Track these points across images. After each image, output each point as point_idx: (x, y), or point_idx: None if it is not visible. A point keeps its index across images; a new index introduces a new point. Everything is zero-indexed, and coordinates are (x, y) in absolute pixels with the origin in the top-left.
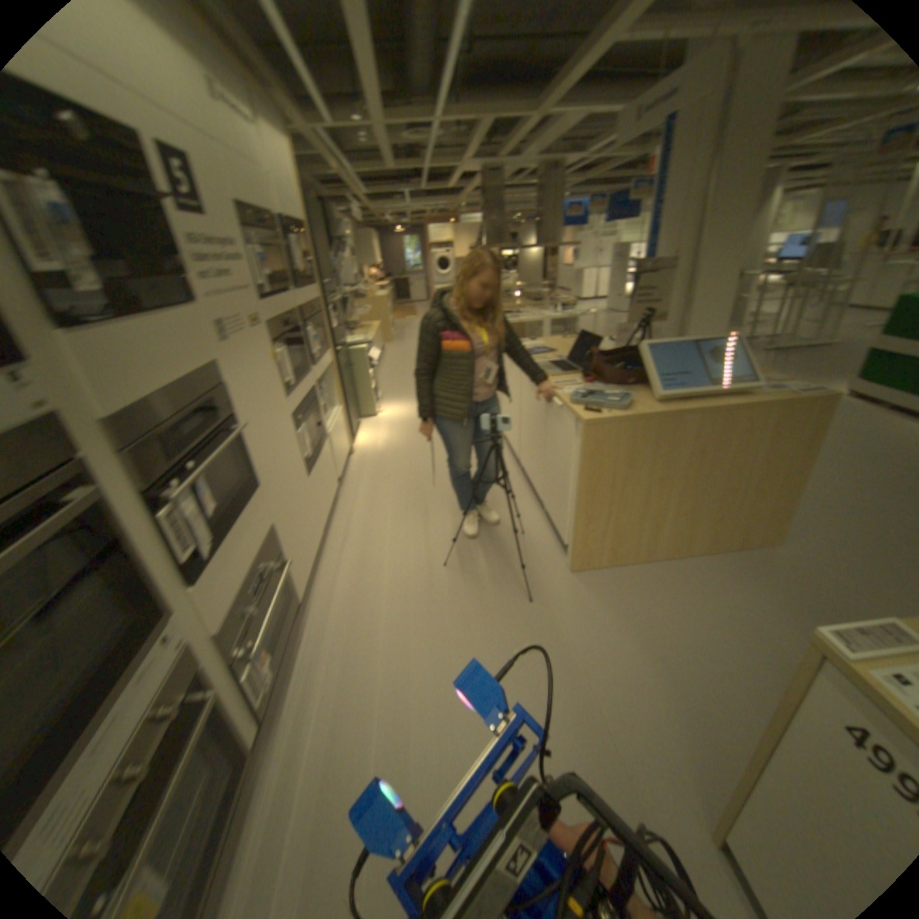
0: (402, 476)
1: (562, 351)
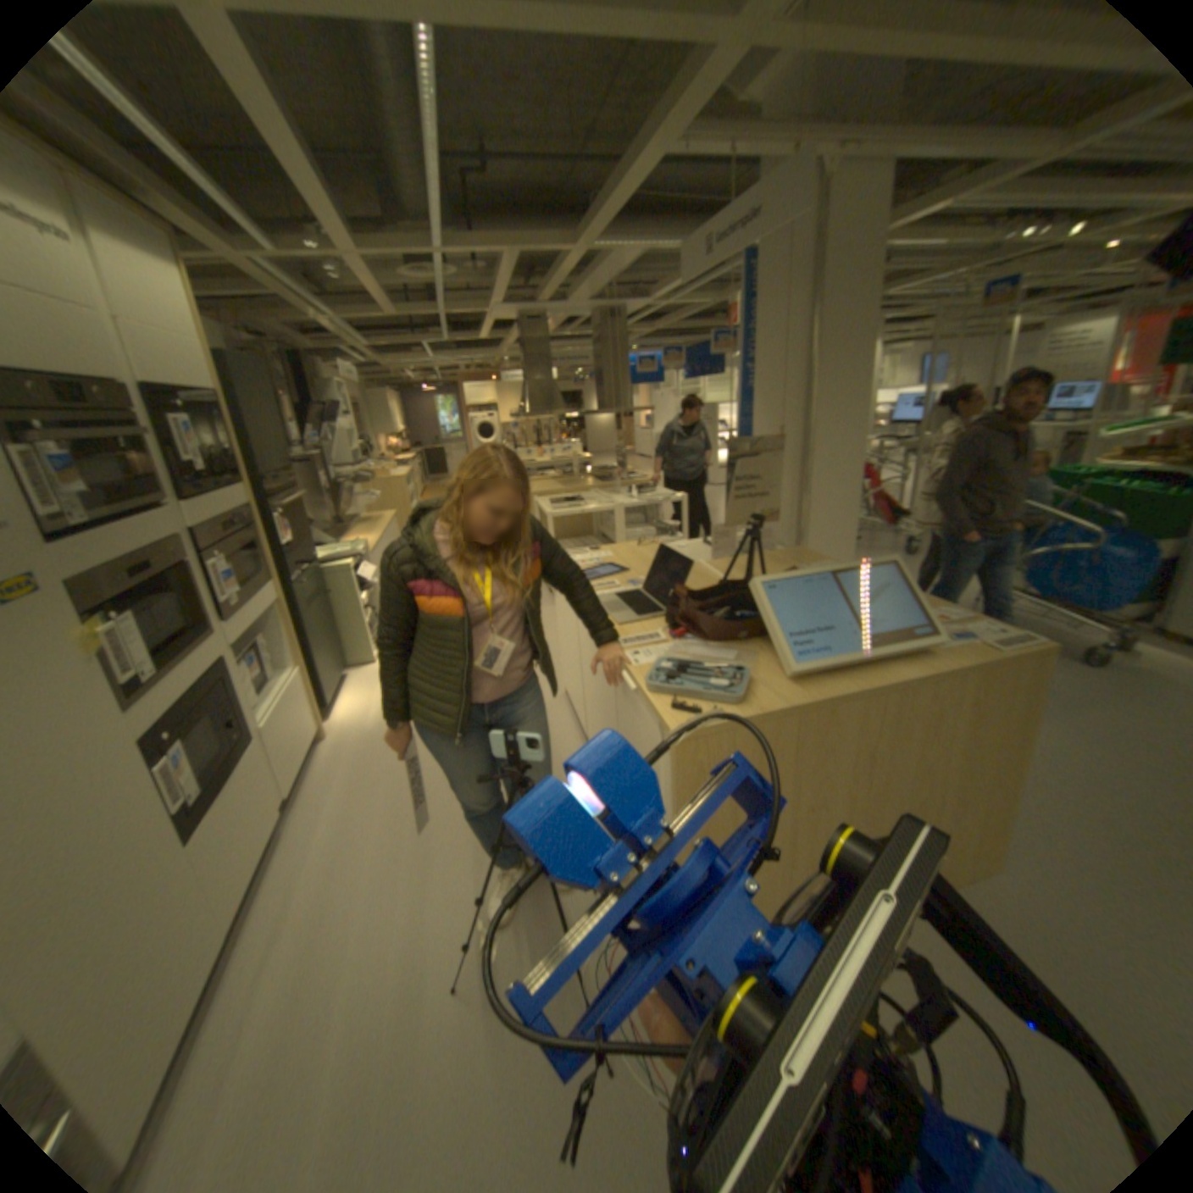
0: (396, 781)
1: (635, 567)
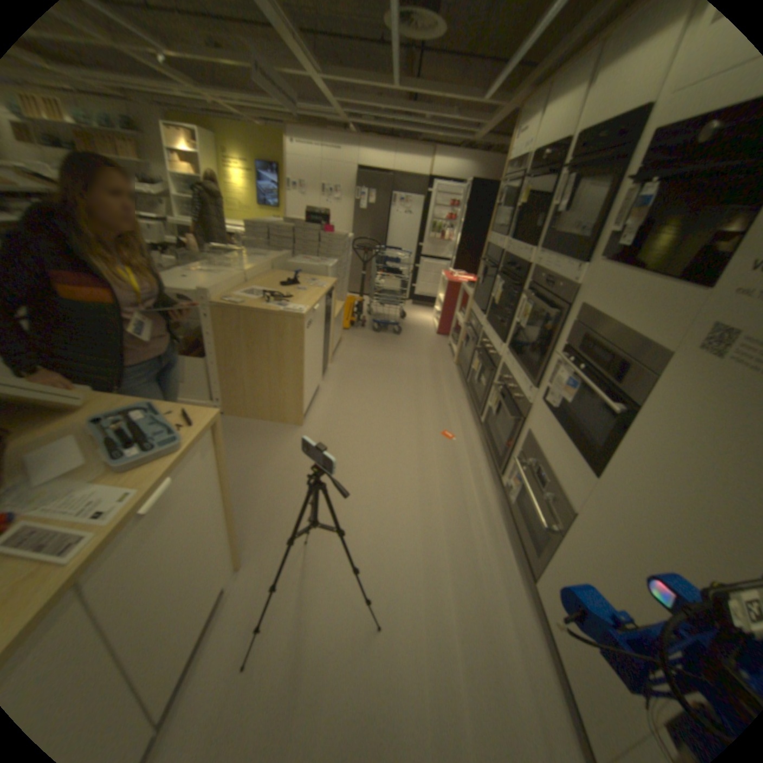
0: None
1: None
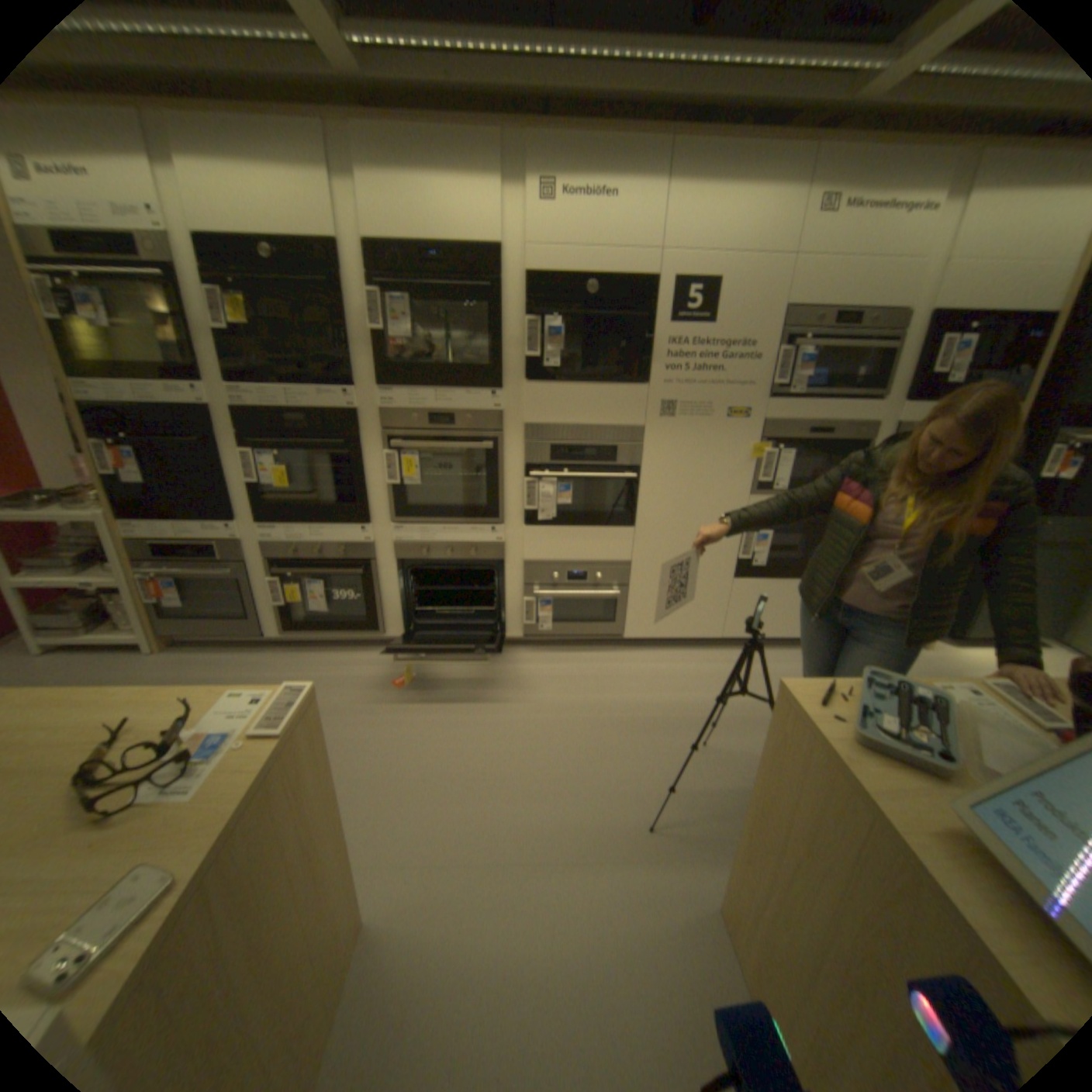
0: None
1: None
